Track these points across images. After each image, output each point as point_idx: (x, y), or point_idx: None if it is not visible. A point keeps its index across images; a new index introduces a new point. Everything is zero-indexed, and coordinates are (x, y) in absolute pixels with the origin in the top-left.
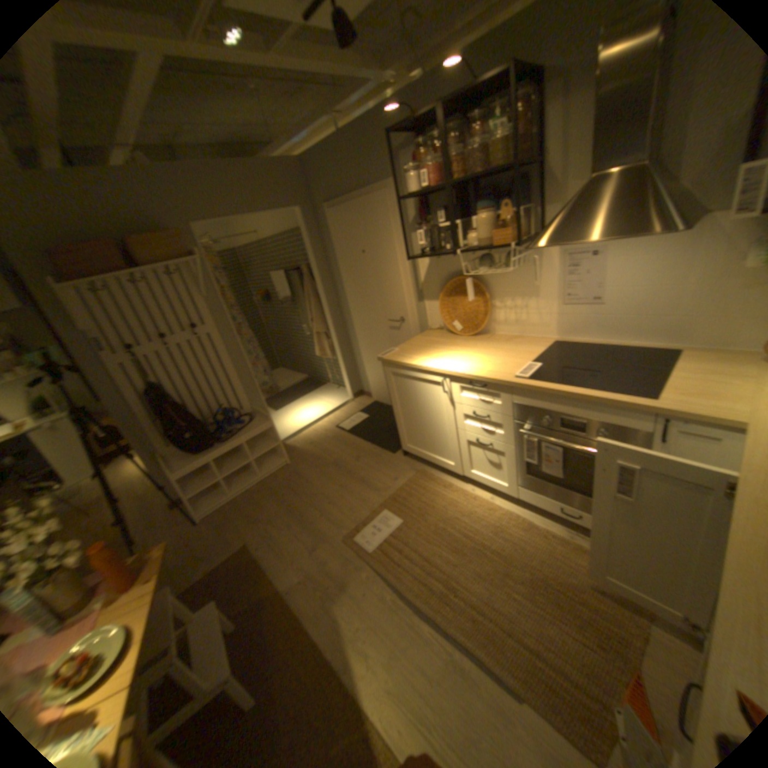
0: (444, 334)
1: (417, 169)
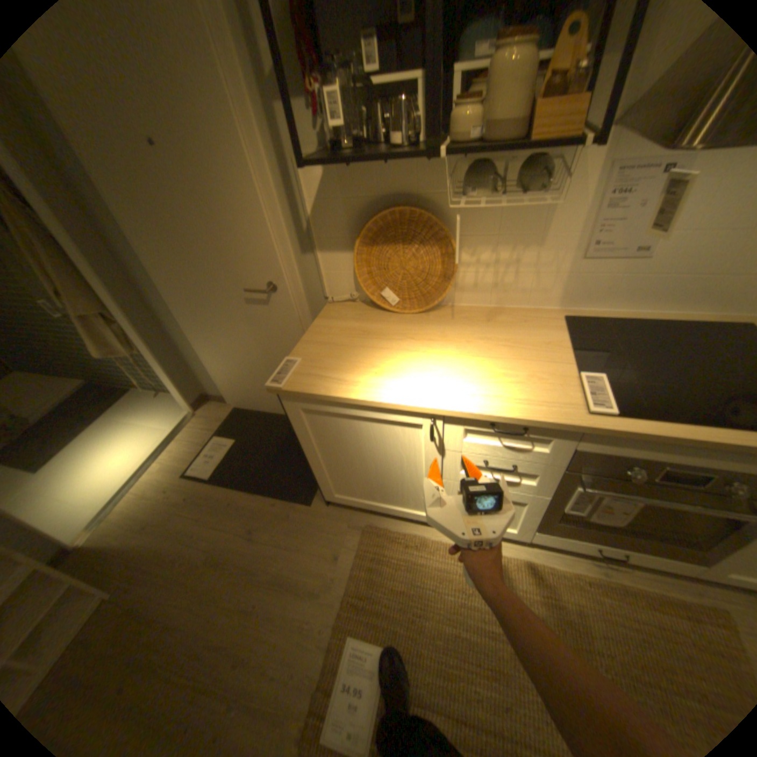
0: (369, 312)
1: None
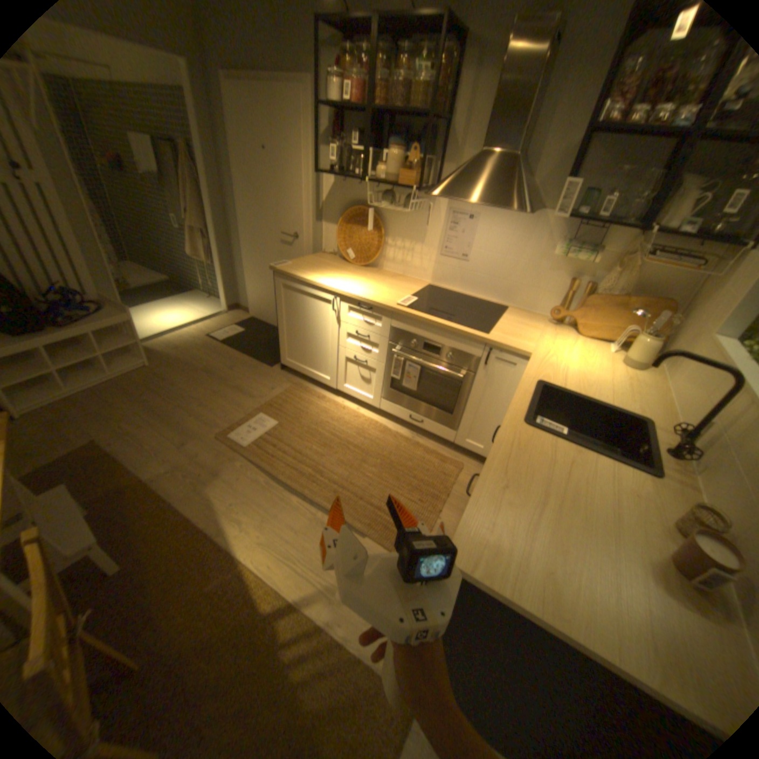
0: (338, 260)
1: (341, 79)
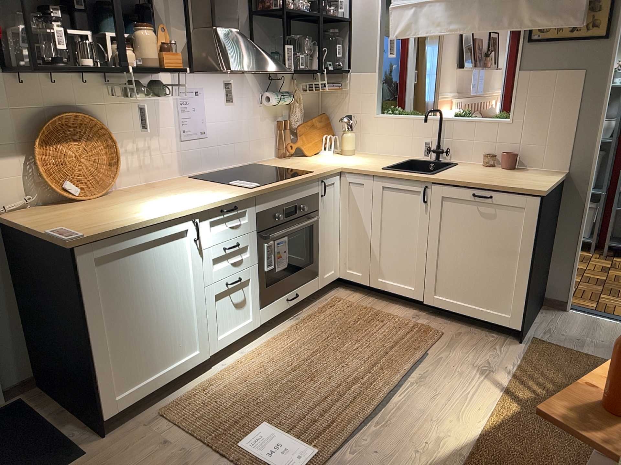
0: (58, 207)
1: None
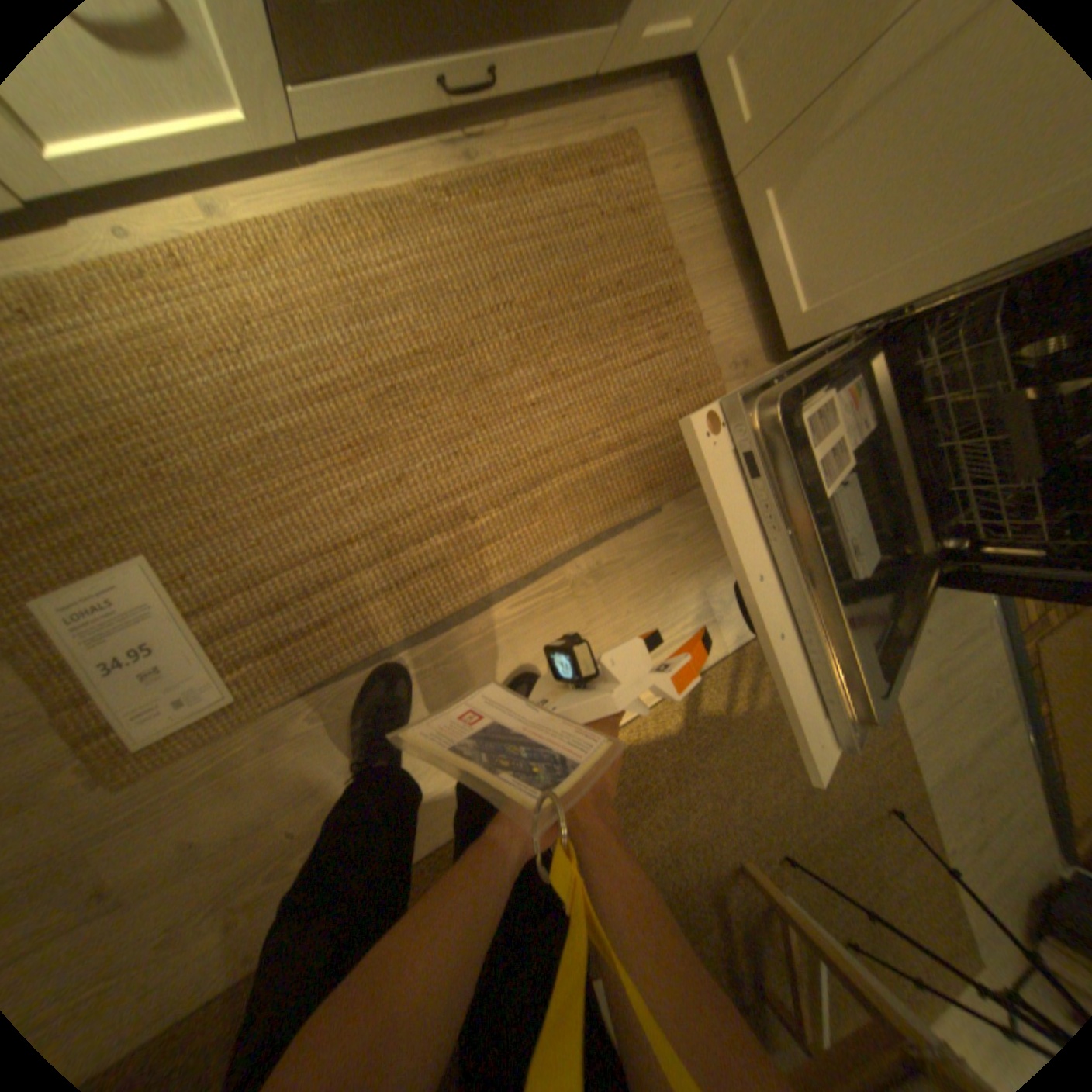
0: None
1: None
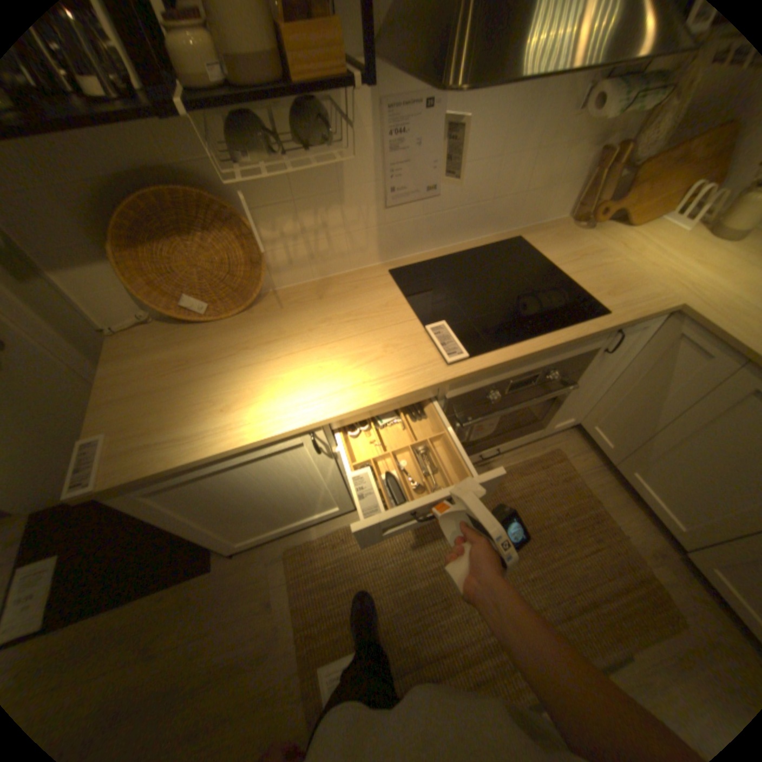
0: (174, 331)
1: None
